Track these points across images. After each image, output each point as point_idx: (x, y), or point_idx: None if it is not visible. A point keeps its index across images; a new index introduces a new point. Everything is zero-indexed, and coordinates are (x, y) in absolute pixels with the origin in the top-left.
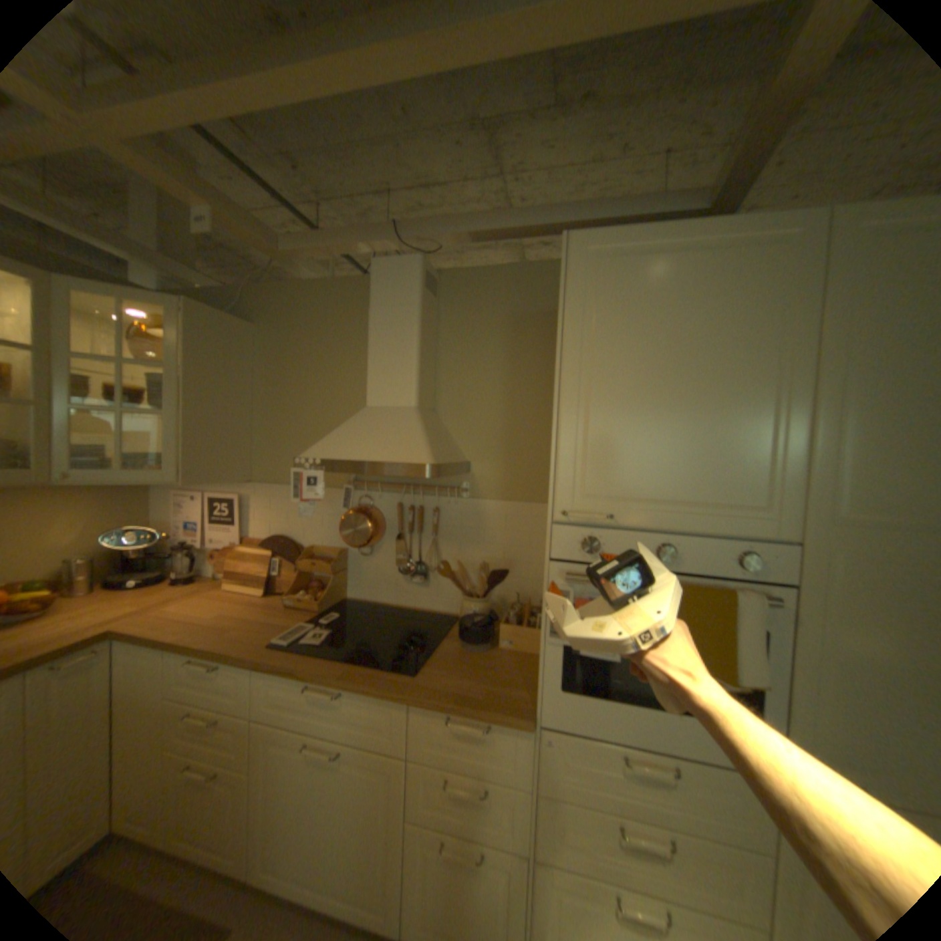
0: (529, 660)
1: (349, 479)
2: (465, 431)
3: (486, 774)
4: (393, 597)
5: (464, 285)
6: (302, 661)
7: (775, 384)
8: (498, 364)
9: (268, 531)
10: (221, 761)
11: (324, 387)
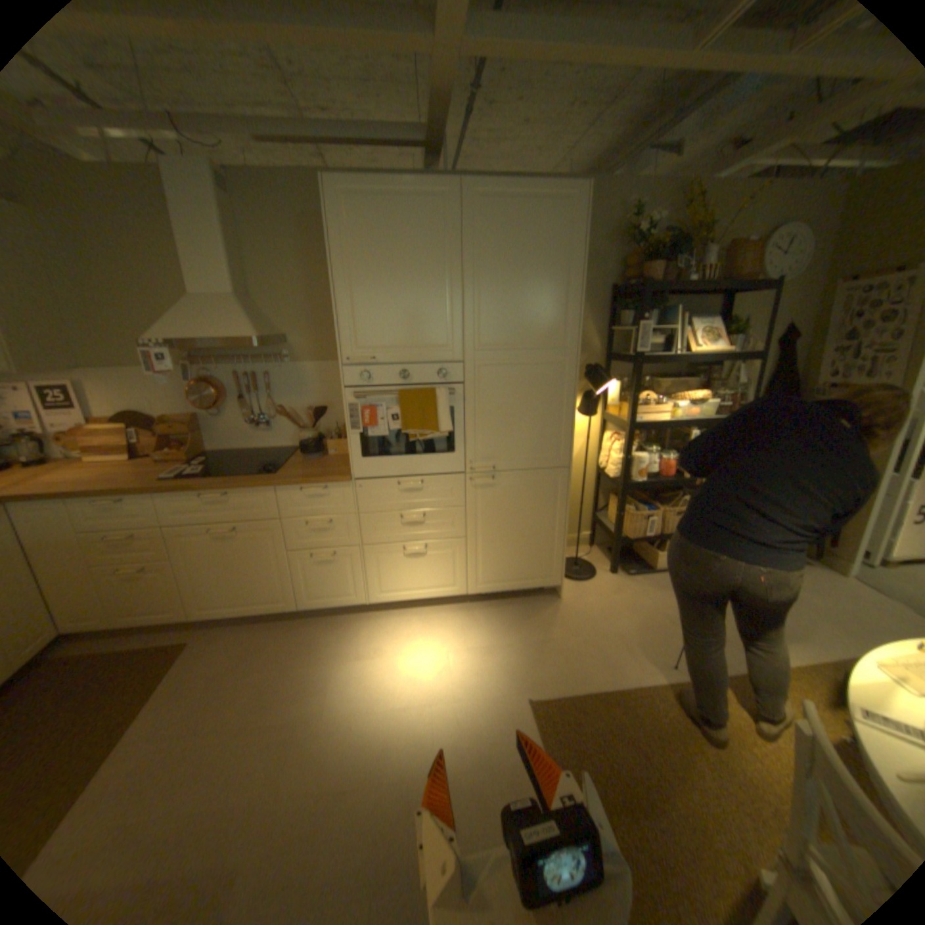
0: (347, 457)
1: (181, 357)
2: (276, 311)
3: (328, 511)
4: (244, 443)
5: (250, 184)
6: (190, 481)
7: (443, 280)
8: (292, 255)
9: (111, 410)
10: (144, 559)
11: (133, 275)
